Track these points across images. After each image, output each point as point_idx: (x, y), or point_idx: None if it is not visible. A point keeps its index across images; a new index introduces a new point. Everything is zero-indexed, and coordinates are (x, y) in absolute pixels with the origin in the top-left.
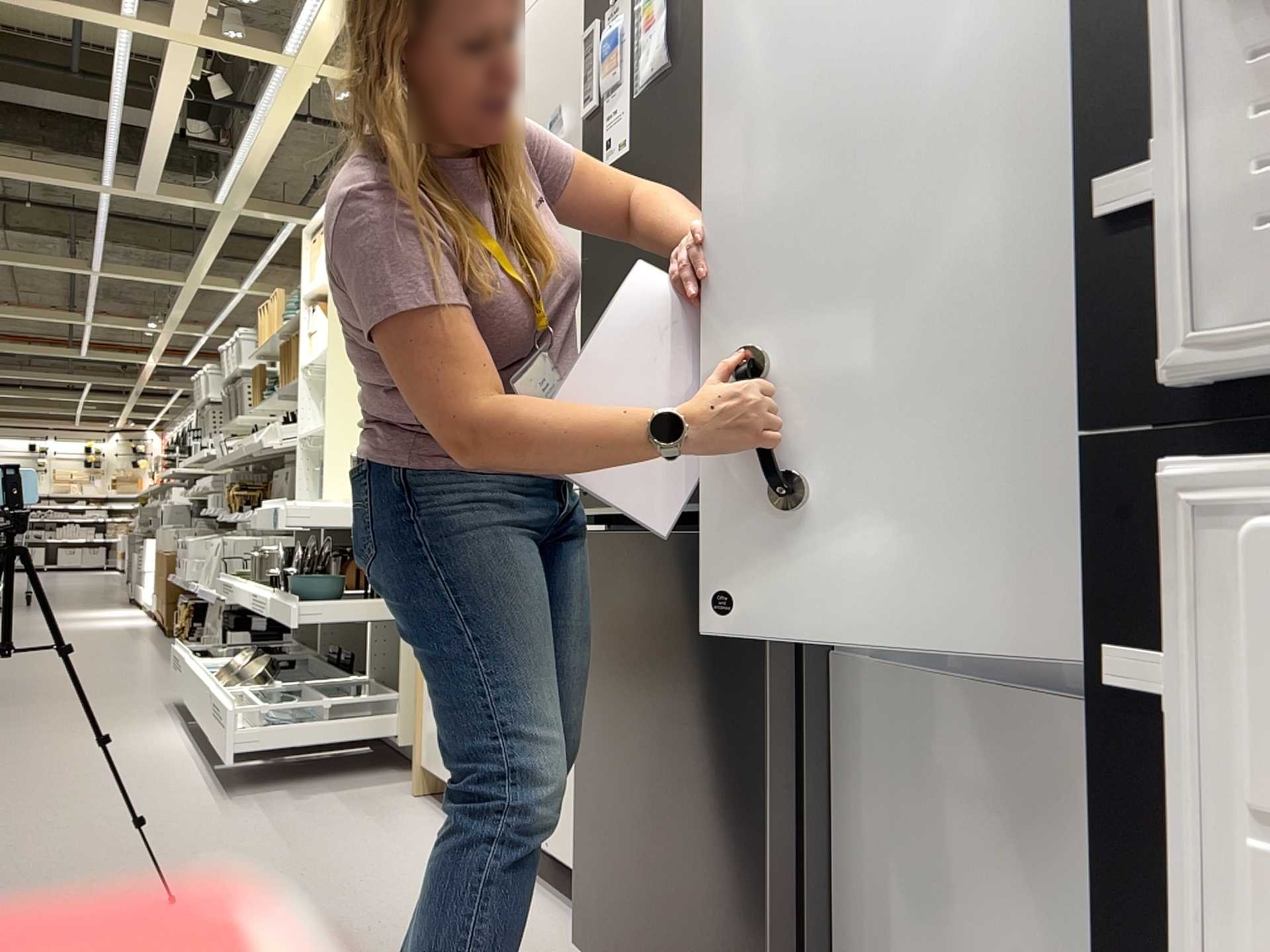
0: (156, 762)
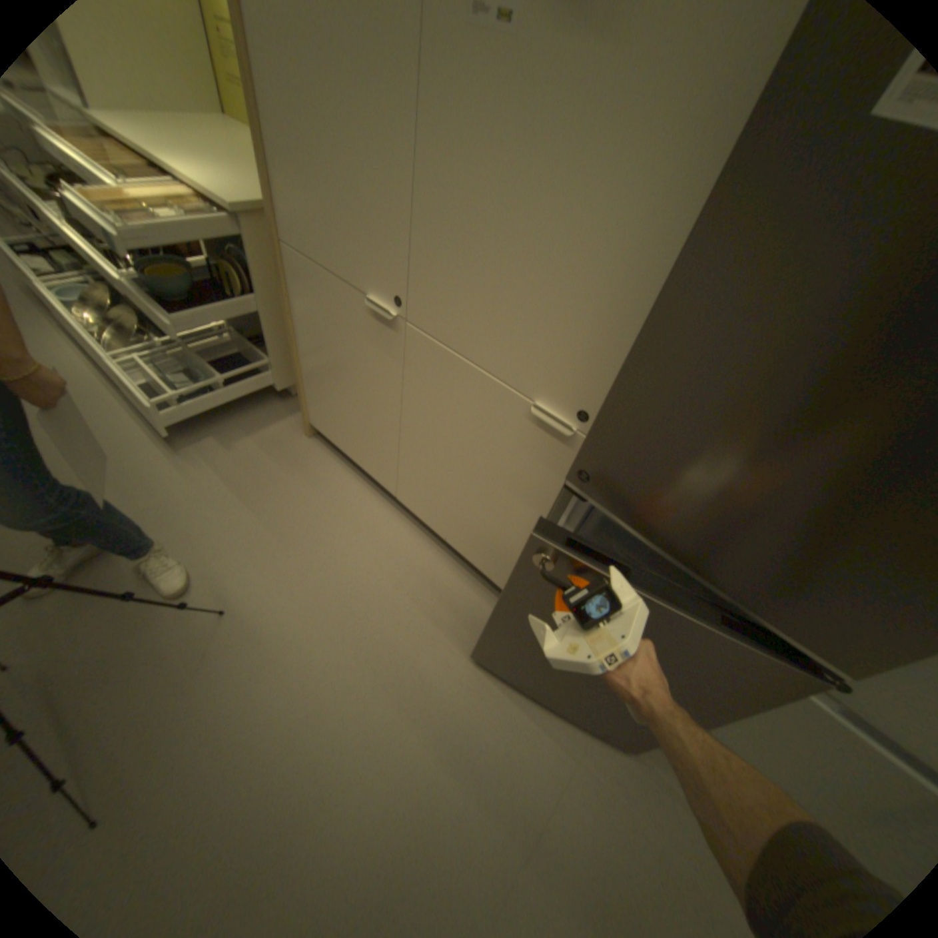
0: (80, 399)
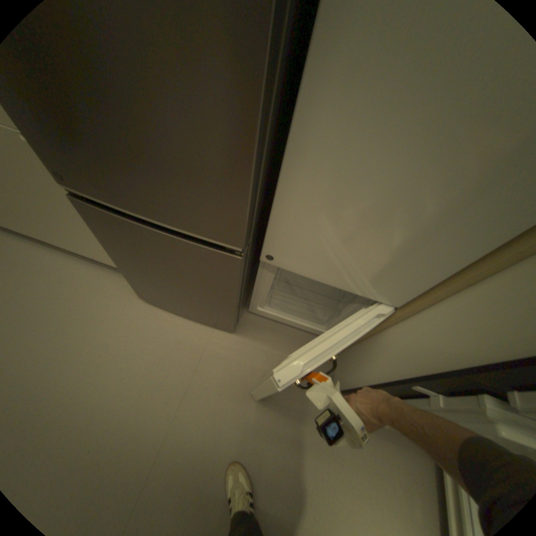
0: None
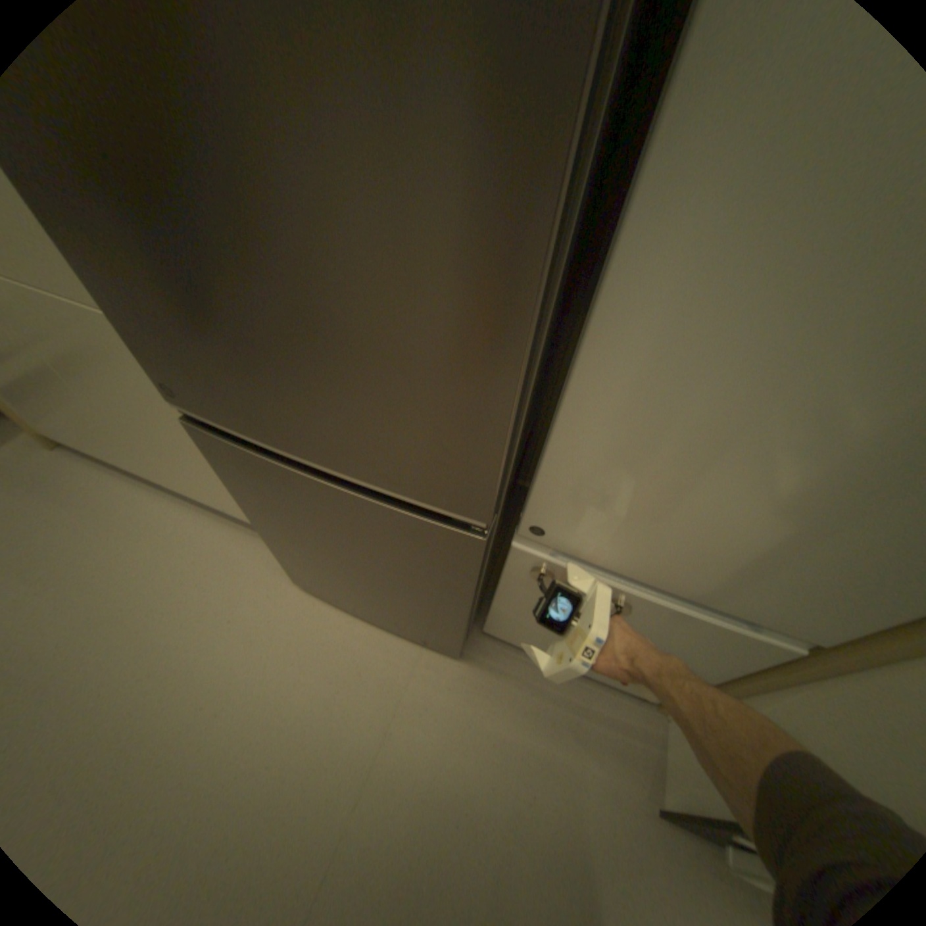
0: None
